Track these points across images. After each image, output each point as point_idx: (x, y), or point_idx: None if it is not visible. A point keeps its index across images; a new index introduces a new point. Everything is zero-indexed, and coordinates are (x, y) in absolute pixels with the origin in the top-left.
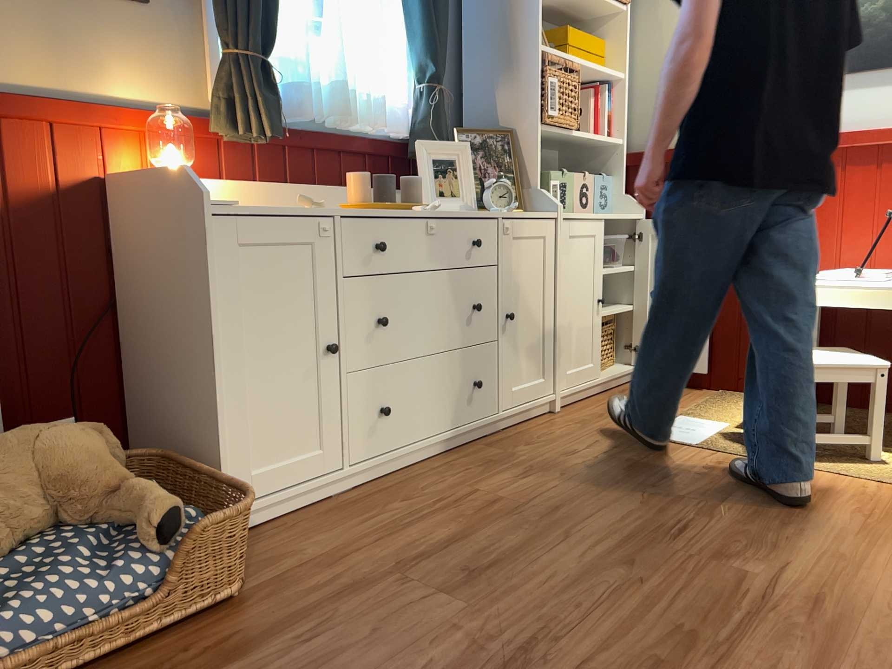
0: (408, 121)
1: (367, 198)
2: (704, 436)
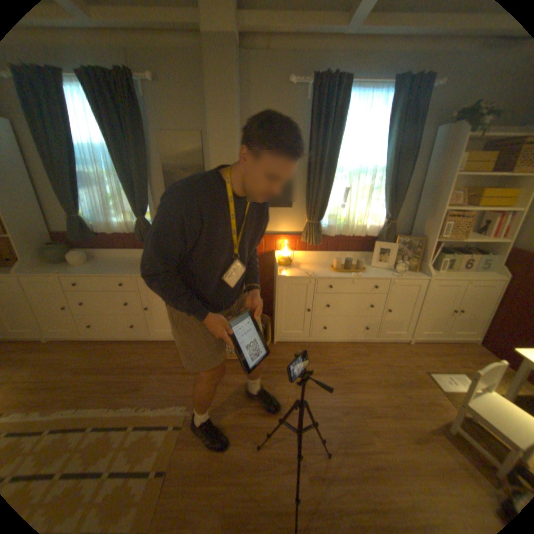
0: (381, 229)
1: (338, 267)
2: (456, 392)
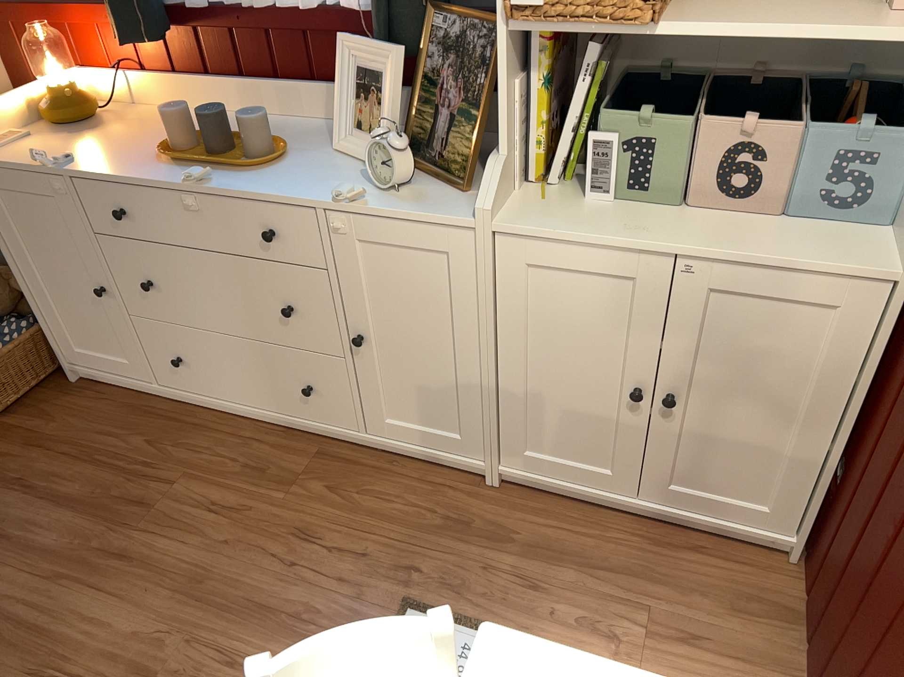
0: None
1: (178, 140)
2: None
